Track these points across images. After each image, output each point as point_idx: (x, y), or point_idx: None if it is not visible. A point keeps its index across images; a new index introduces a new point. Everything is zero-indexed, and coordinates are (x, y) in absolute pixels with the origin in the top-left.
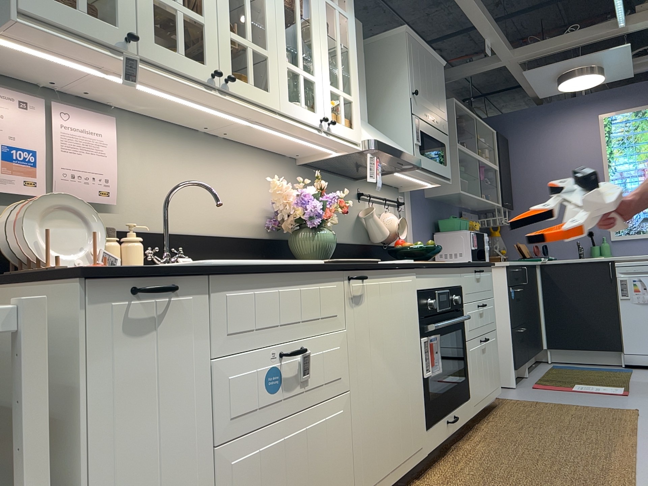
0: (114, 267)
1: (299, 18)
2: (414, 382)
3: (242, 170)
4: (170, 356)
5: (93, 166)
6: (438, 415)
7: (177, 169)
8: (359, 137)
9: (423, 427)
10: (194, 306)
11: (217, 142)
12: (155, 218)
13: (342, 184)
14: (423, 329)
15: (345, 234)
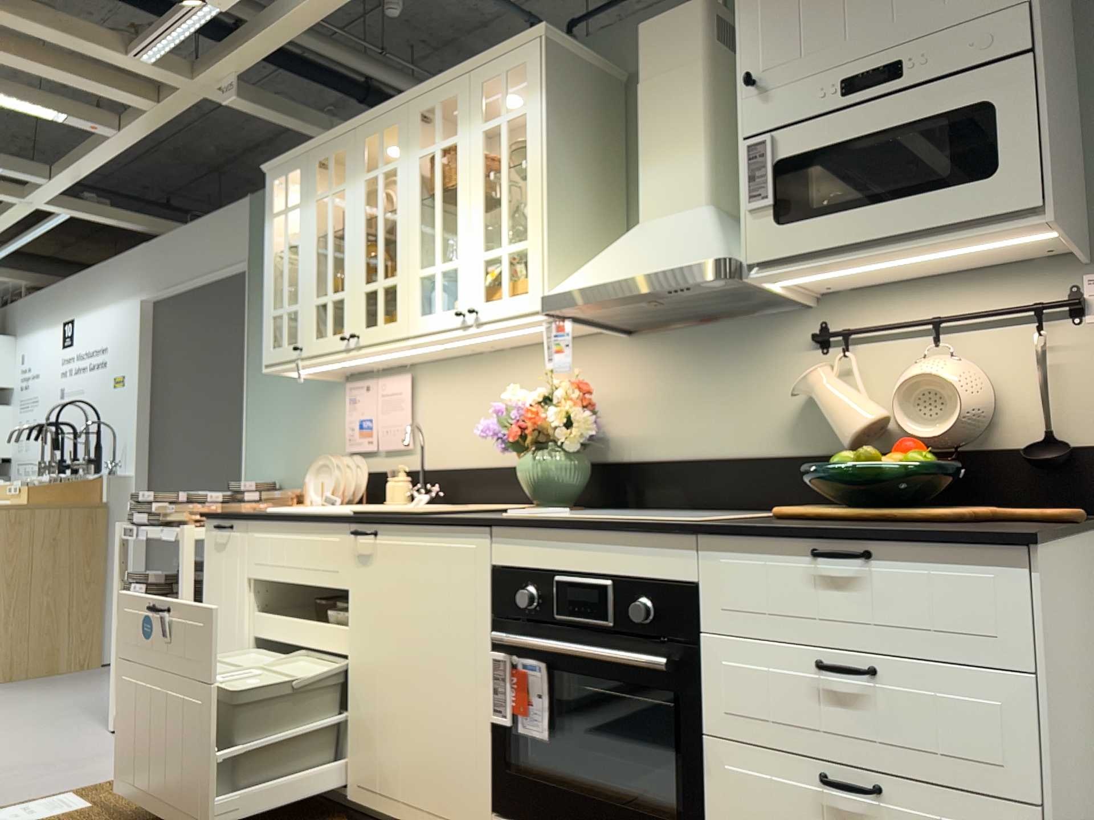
0: (224, 512)
1: (437, 199)
2: (461, 712)
3: (530, 378)
4: (229, 567)
5: (395, 419)
6: (535, 818)
7: (461, 400)
8: (537, 299)
9: (481, 801)
10: (240, 539)
11: (500, 354)
12: (442, 454)
13: (752, 331)
14: (500, 637)
15: (756, 438)
